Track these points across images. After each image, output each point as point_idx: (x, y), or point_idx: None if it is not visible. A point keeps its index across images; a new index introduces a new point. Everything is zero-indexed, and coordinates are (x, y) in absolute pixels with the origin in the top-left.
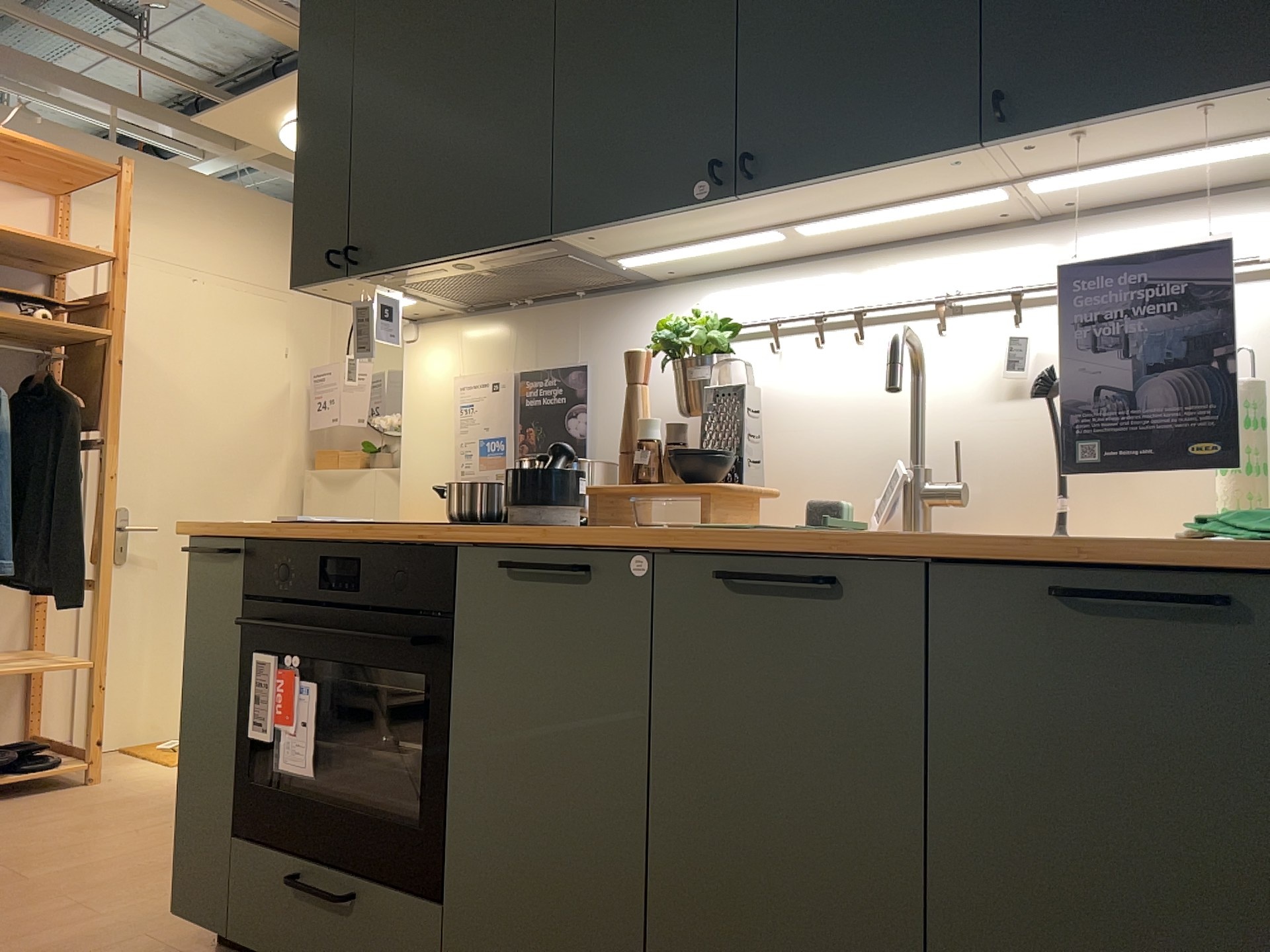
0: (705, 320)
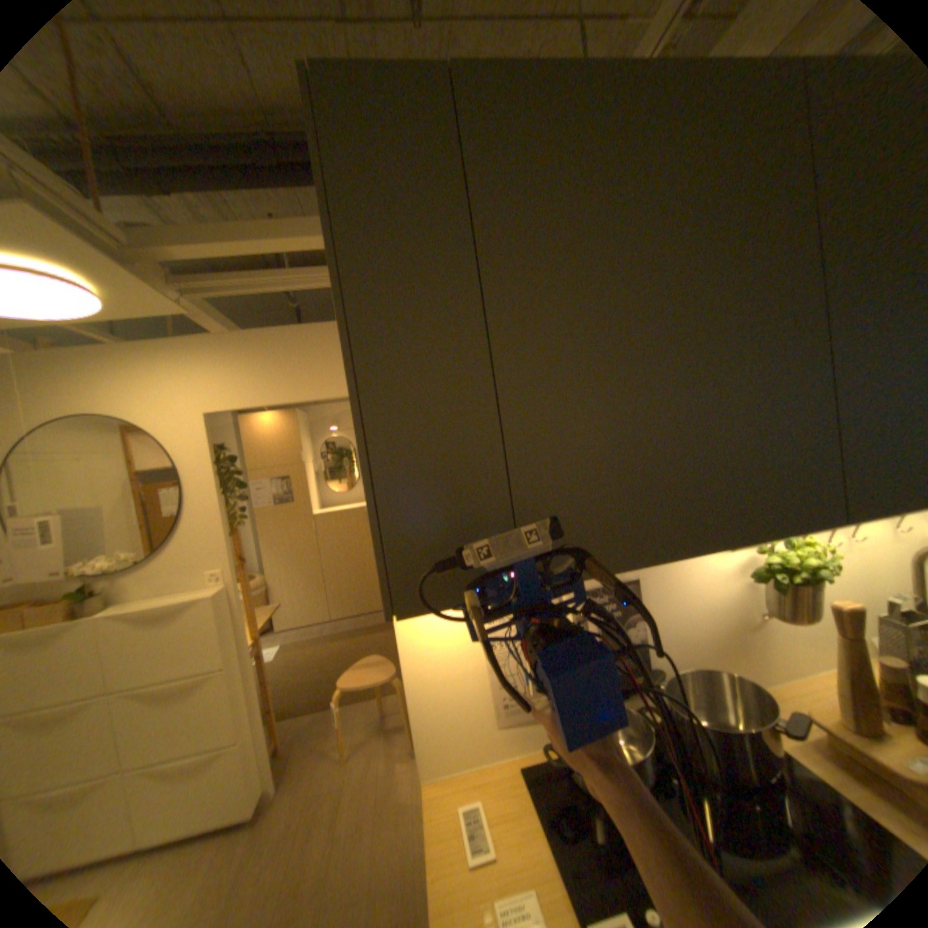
0: (825, 551)
